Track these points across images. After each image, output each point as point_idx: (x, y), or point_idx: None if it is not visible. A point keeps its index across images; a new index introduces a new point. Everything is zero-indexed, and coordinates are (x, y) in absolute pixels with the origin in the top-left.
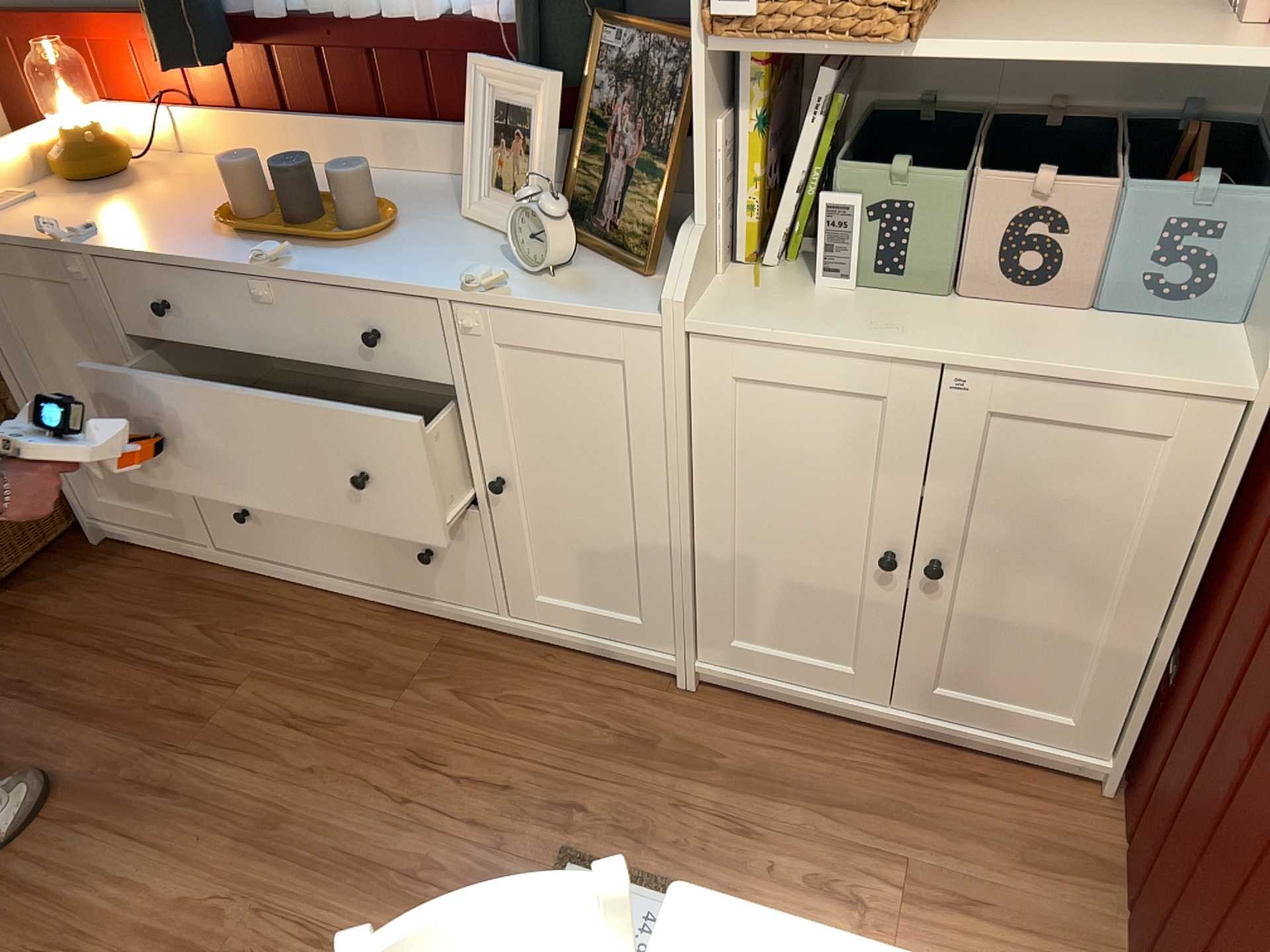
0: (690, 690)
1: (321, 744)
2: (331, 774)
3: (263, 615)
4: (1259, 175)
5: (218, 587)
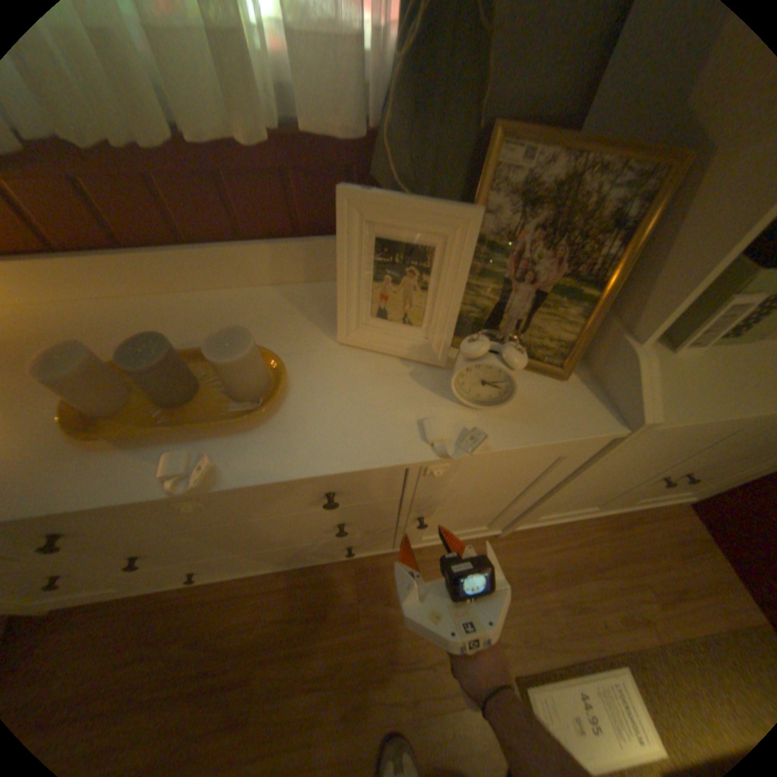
0: (503, 538)
1: (336, 701)
2: (357, 722)
3: (224, 617)
4: None
5: (172, 609)
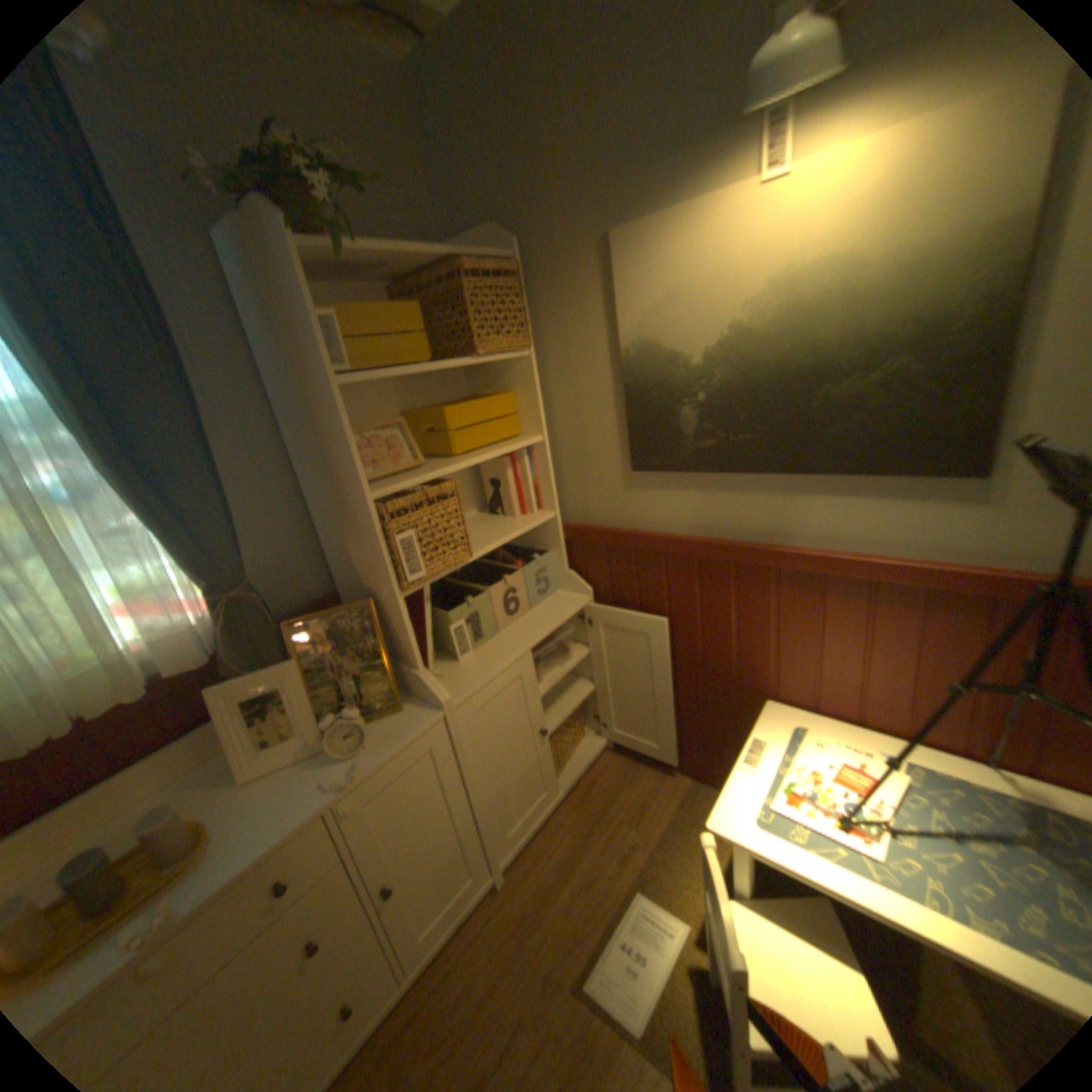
0: (503, 887)
1: None
2: None
3: None
4: (531, 550)
5: None
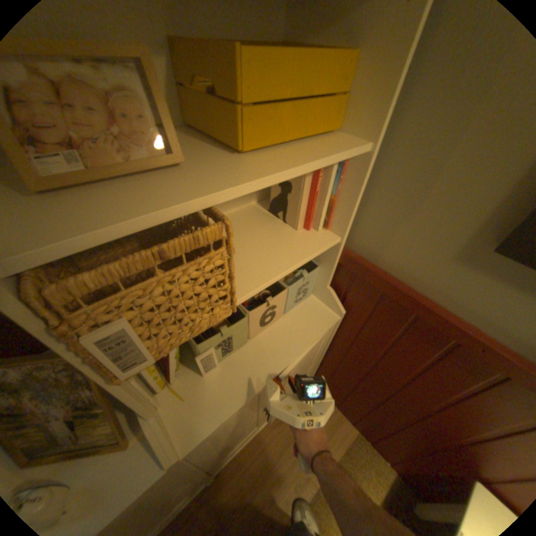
0: (213, 482)
1: None
2: None
3: None
4: None
5: None
